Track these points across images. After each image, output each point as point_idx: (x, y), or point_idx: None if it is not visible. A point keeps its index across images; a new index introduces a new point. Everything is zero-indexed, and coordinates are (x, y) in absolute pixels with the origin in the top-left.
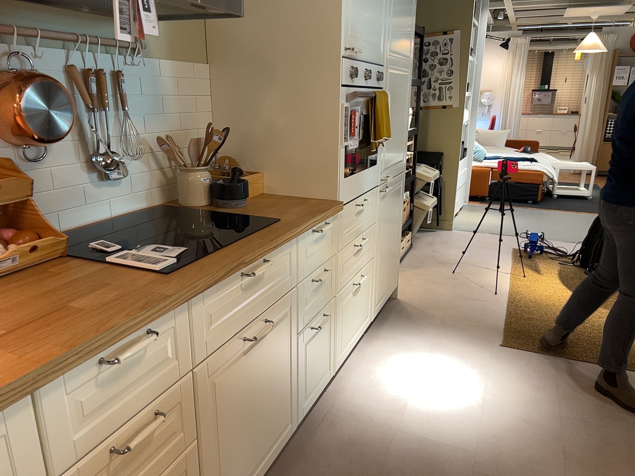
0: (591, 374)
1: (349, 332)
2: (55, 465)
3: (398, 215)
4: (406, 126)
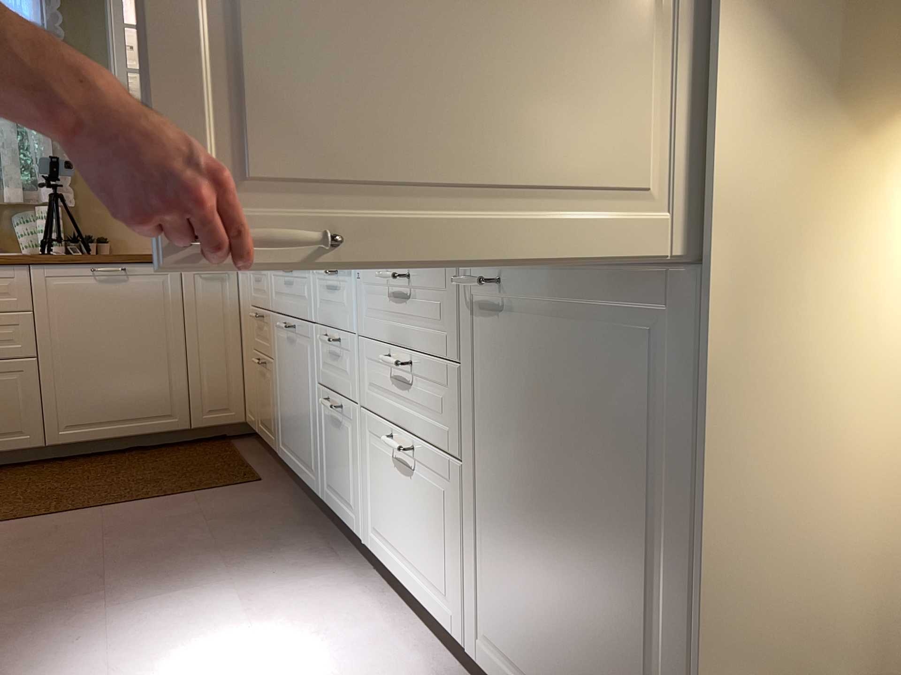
0: None
1: (390, 528)
2: (251, 298)
3: (644, 475)
4: (689, 20)
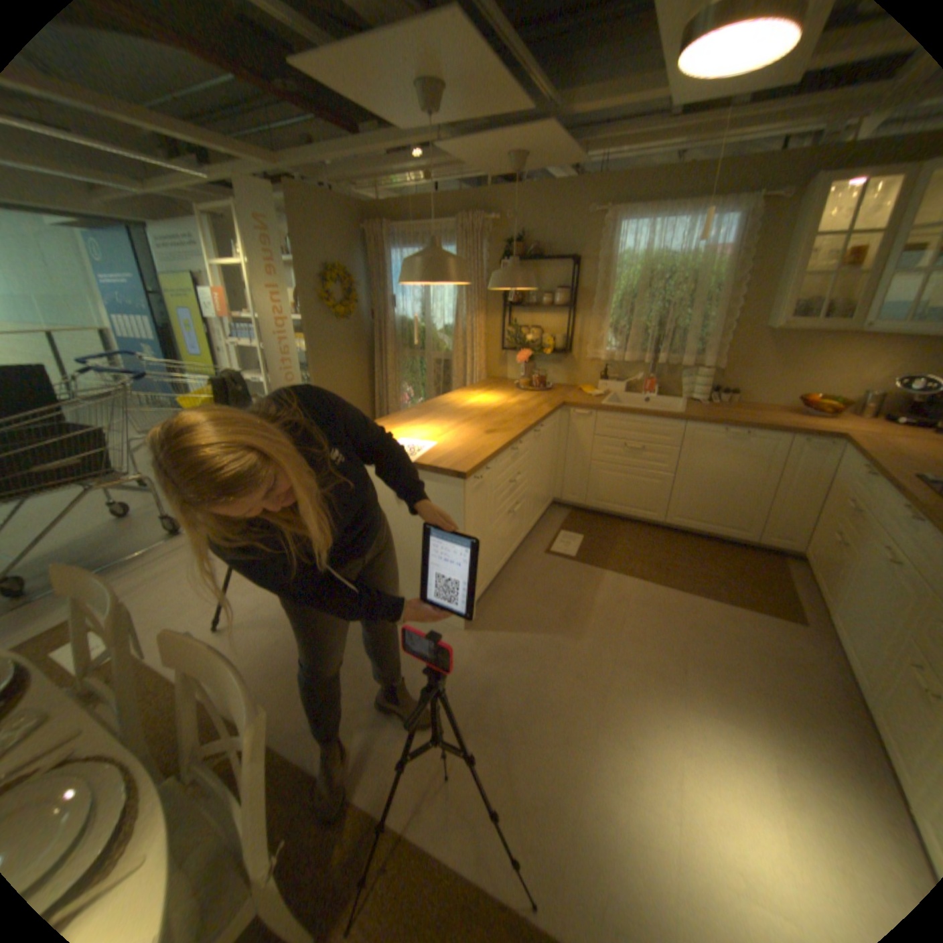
0: (506, 858)
1: None
2: (852, 484)
3: None
4: None
